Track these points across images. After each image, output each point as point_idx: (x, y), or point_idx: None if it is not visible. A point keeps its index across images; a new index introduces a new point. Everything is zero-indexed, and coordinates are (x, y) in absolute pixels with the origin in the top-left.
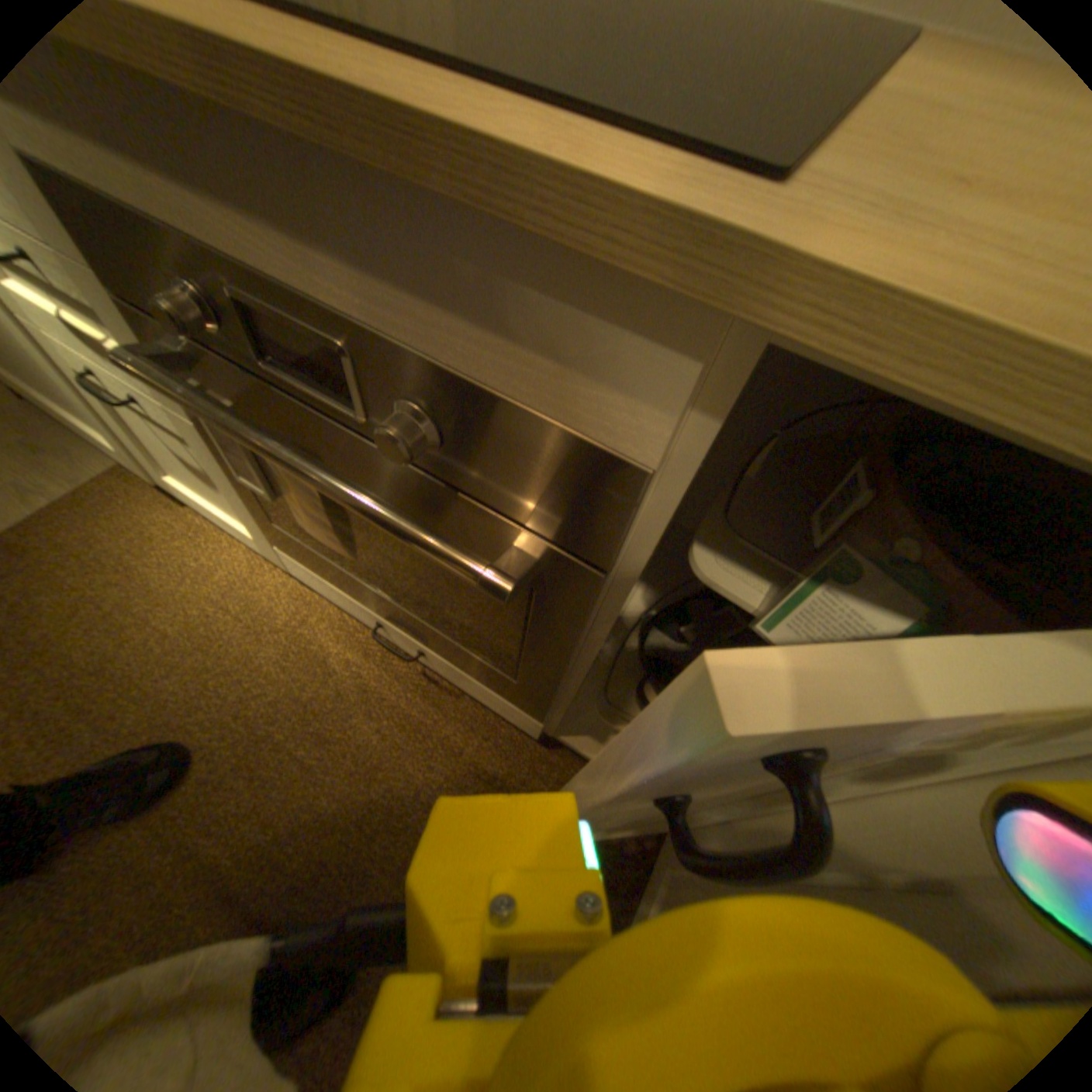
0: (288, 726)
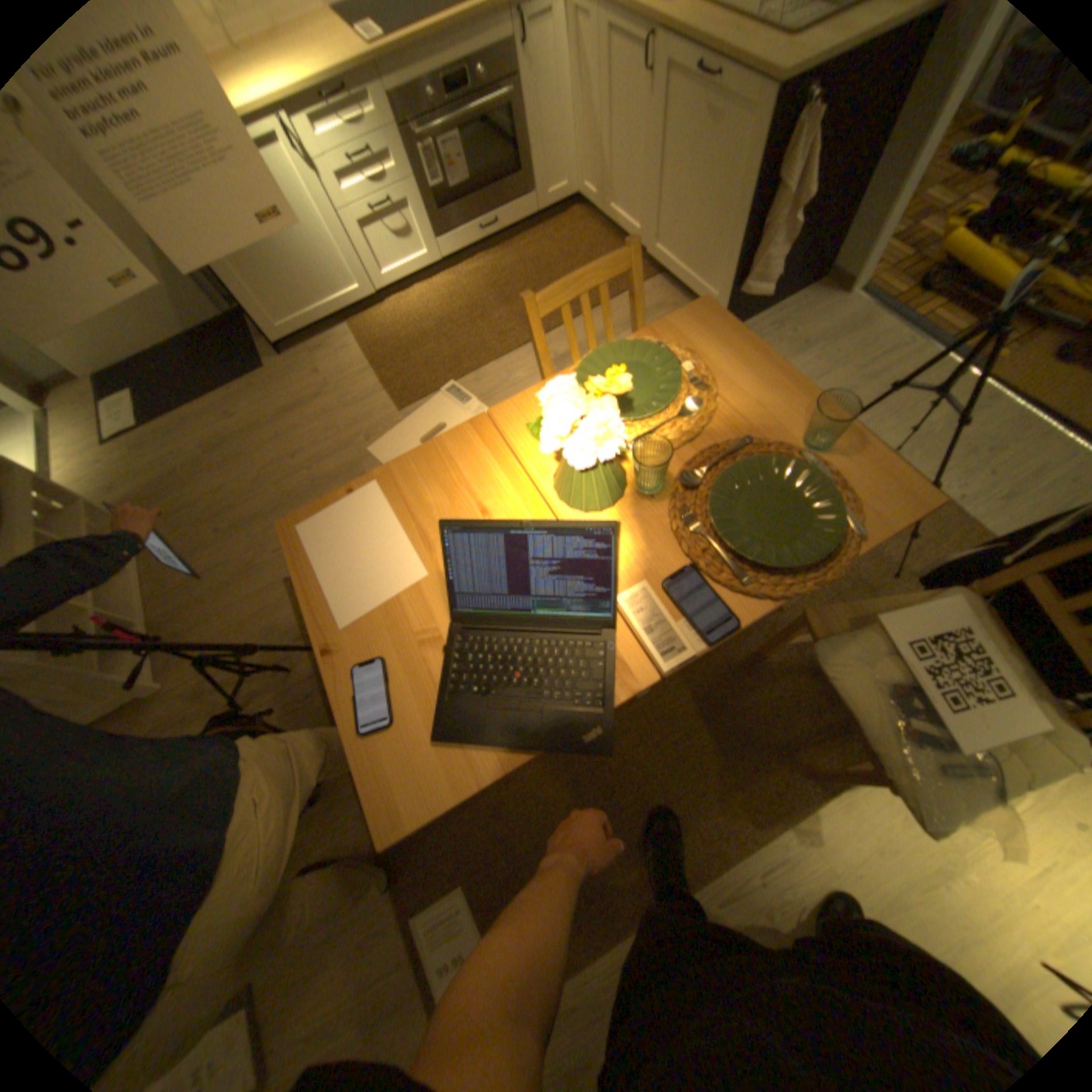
0: (497, 277)
